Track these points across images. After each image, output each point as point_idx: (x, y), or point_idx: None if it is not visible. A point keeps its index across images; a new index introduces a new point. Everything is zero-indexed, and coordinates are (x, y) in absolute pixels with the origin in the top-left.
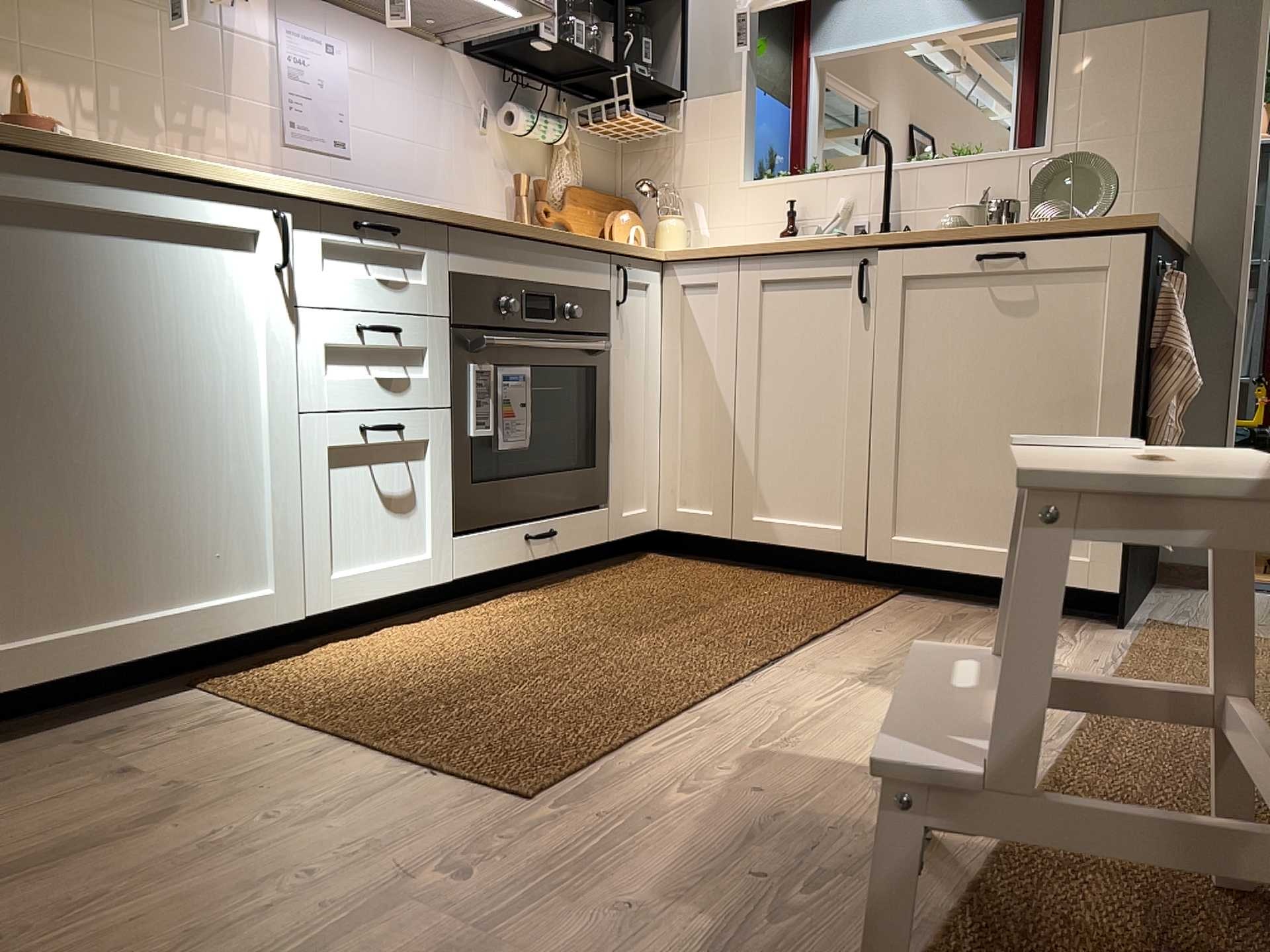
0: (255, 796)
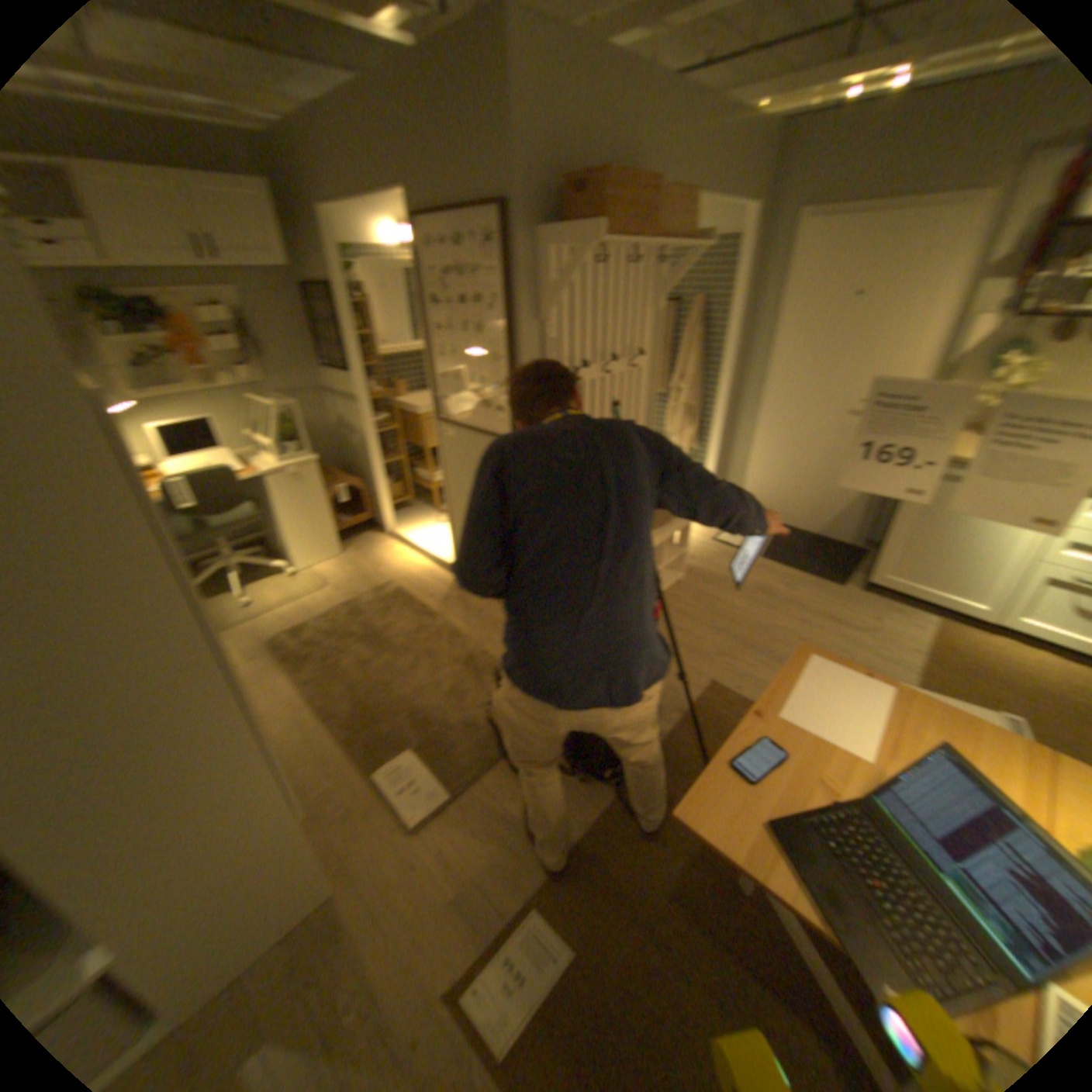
0: (884, 645)
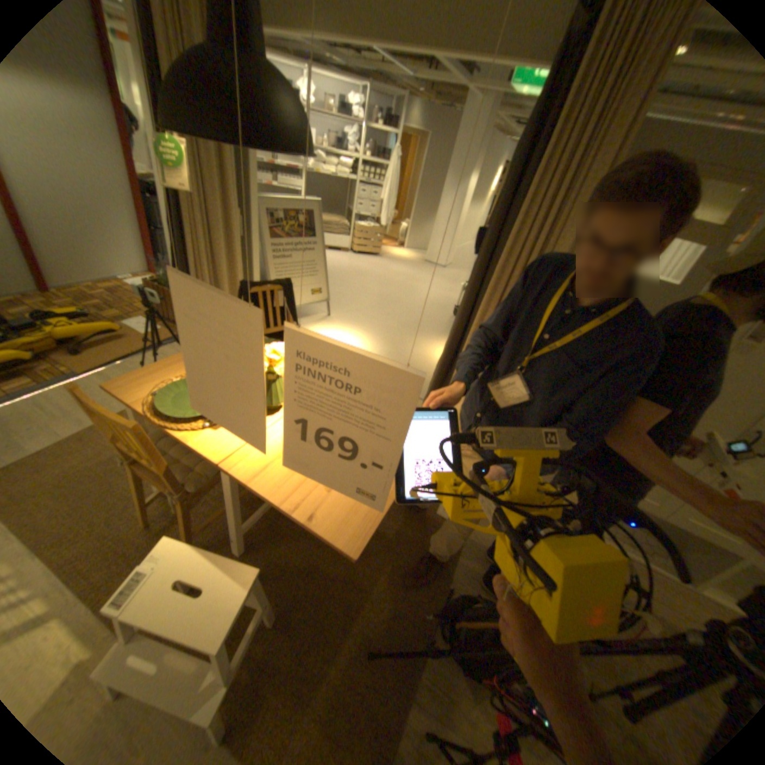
0: None
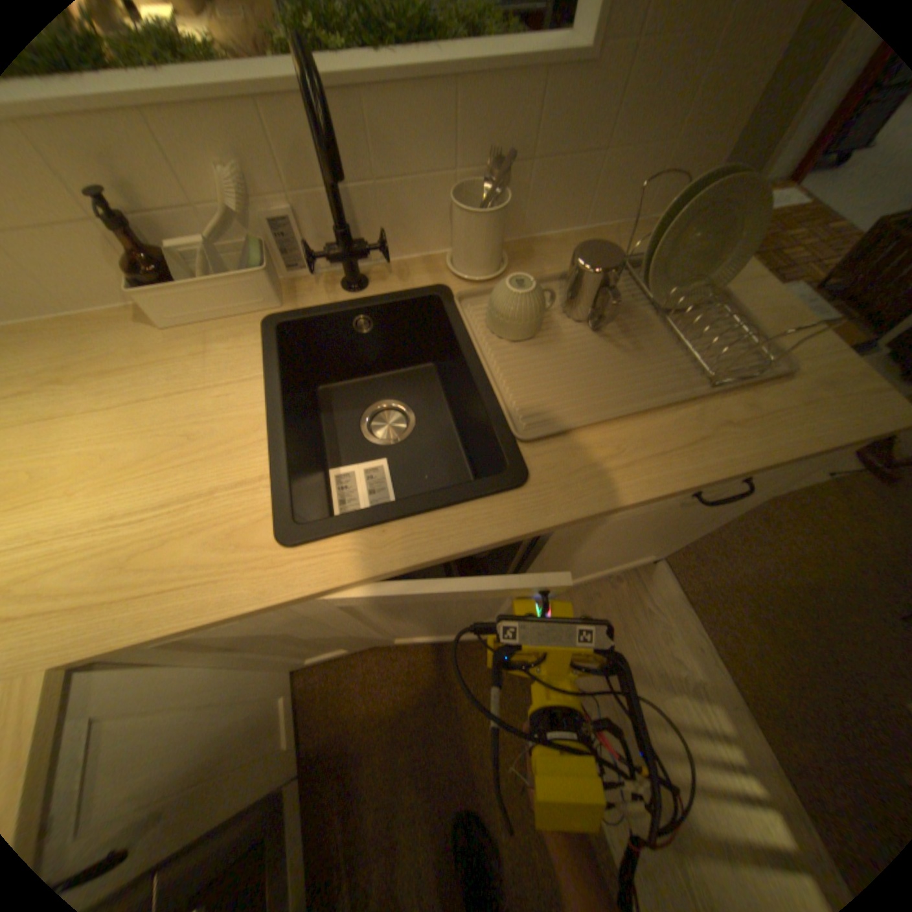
0: None
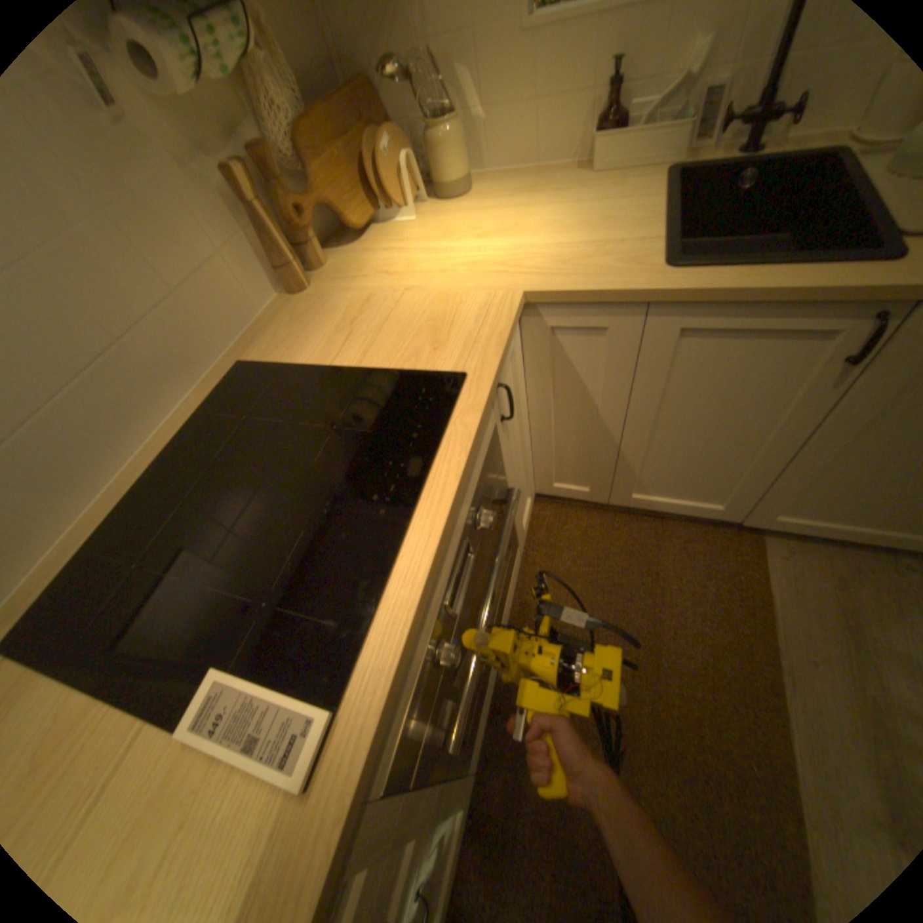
0: None
